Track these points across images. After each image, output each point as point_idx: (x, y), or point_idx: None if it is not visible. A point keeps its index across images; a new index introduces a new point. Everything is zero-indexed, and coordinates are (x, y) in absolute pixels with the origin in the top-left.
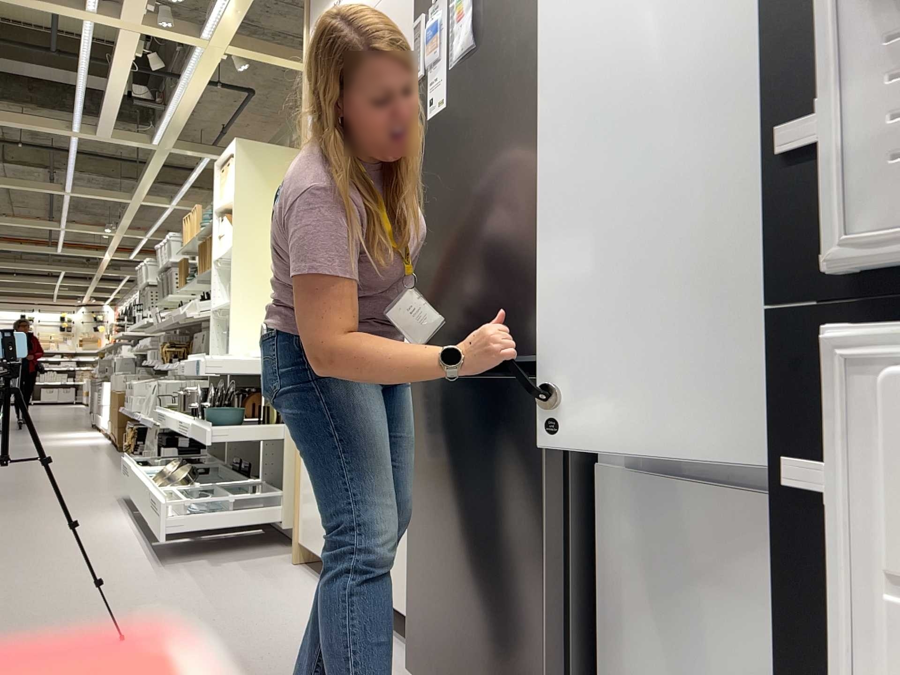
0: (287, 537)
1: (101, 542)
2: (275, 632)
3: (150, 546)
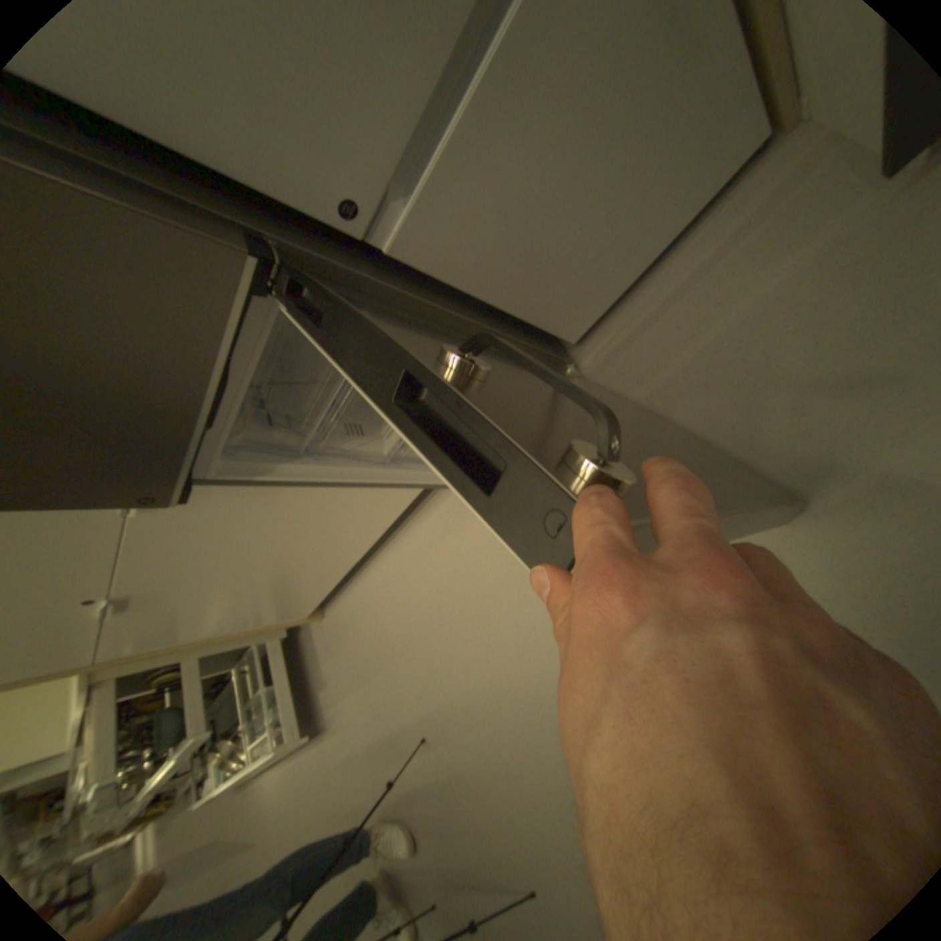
0: (290, 629)
1: (298, 790)
2: (407, 613)
3: (302, 745)
